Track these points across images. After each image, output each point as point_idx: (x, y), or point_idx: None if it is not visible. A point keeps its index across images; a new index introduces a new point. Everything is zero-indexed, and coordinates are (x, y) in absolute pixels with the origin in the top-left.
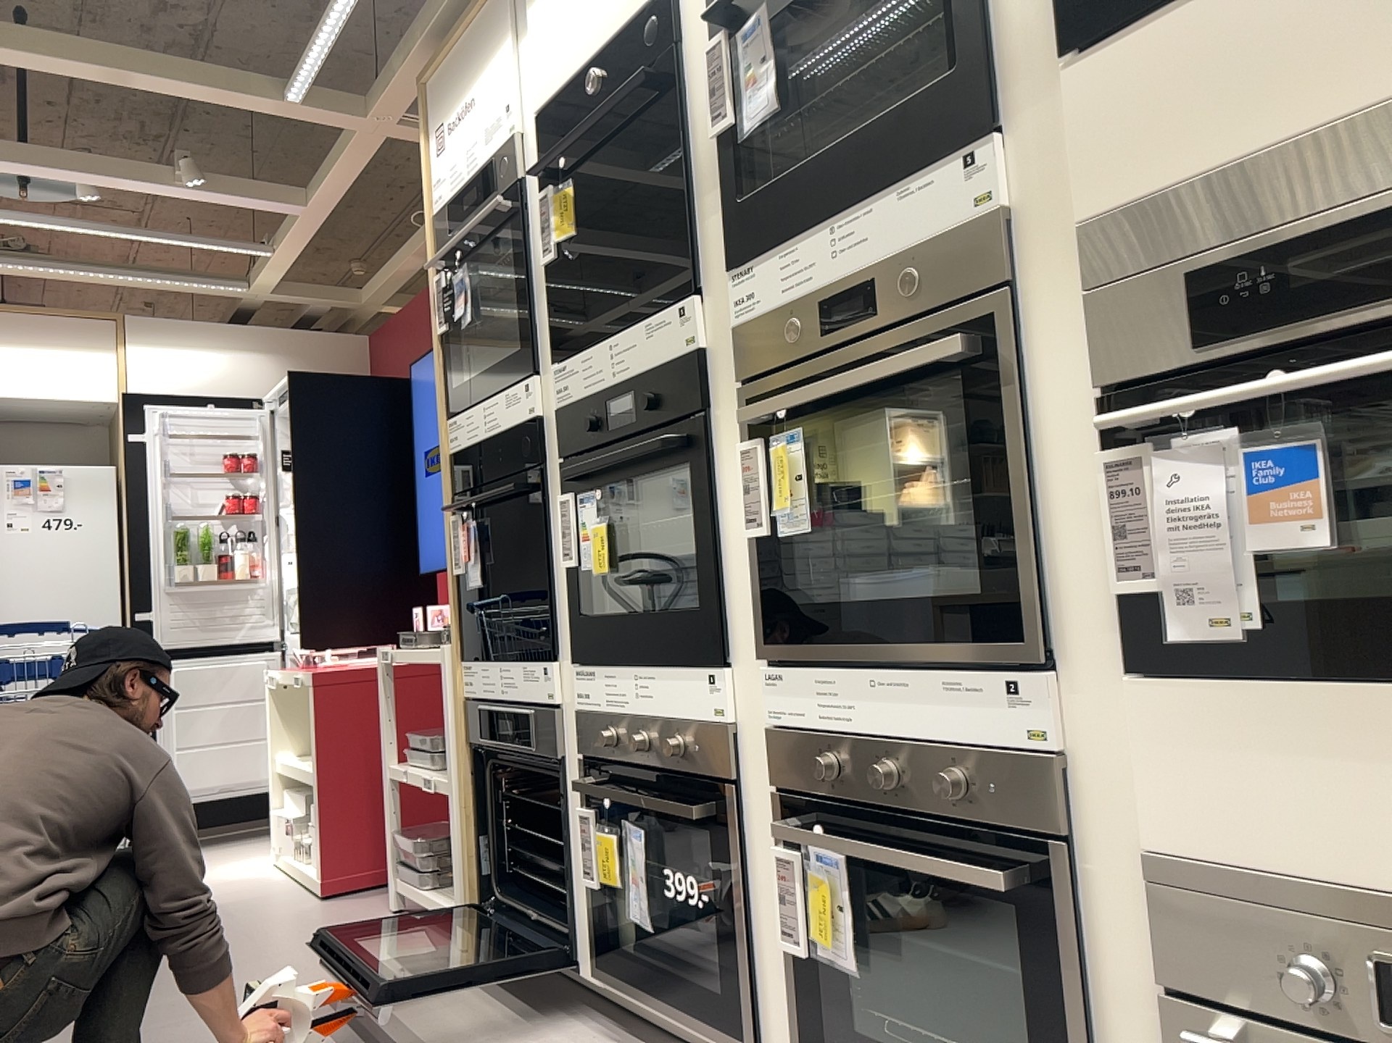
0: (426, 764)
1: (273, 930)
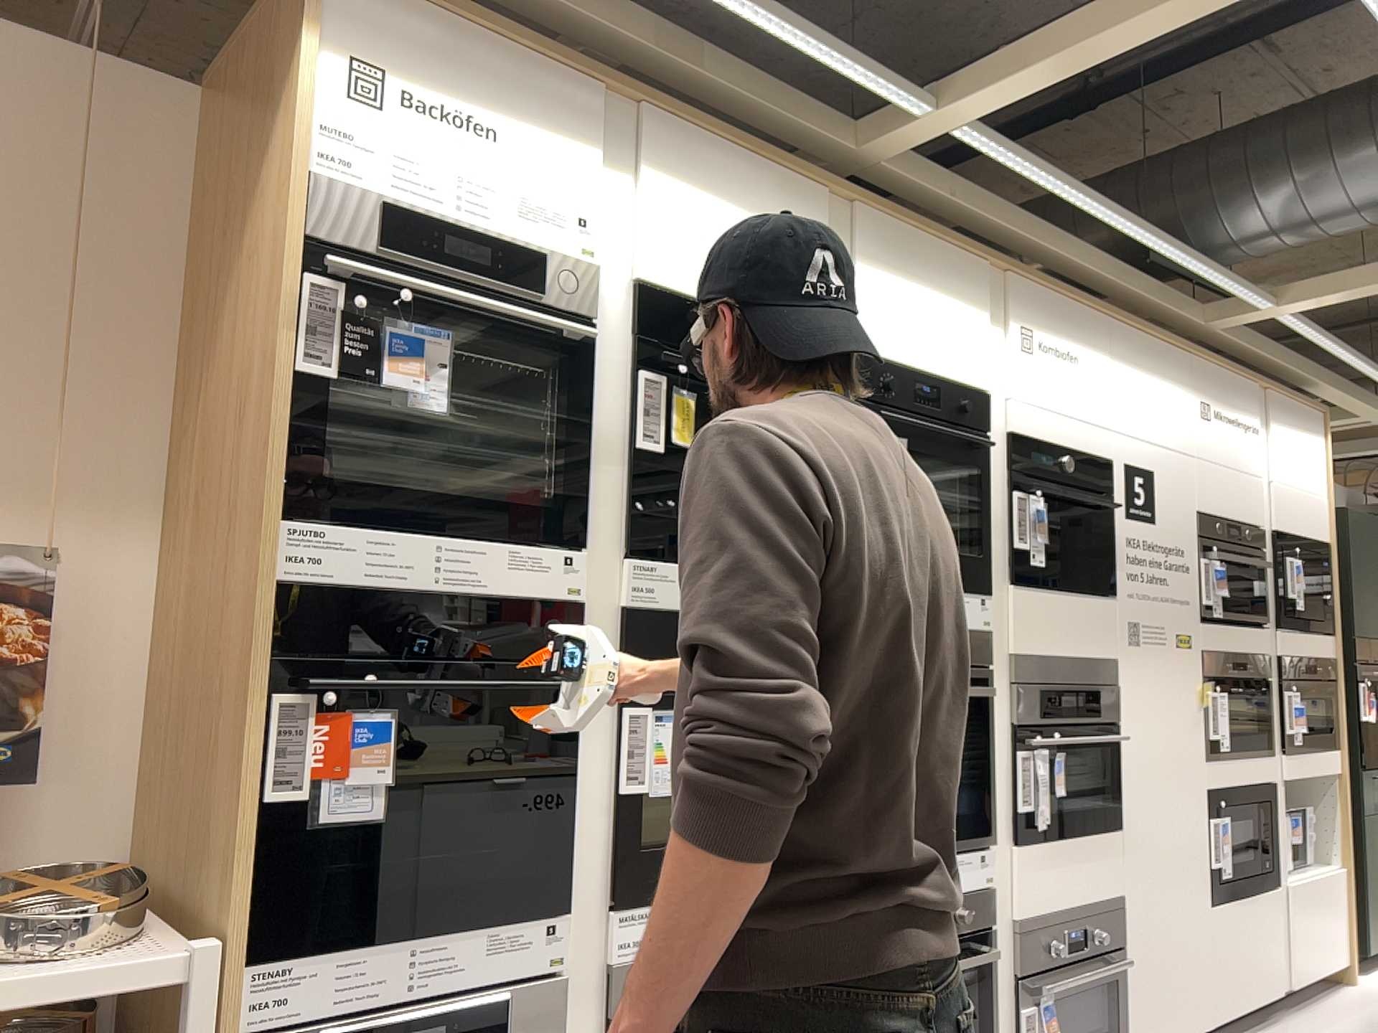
0: None
1: None
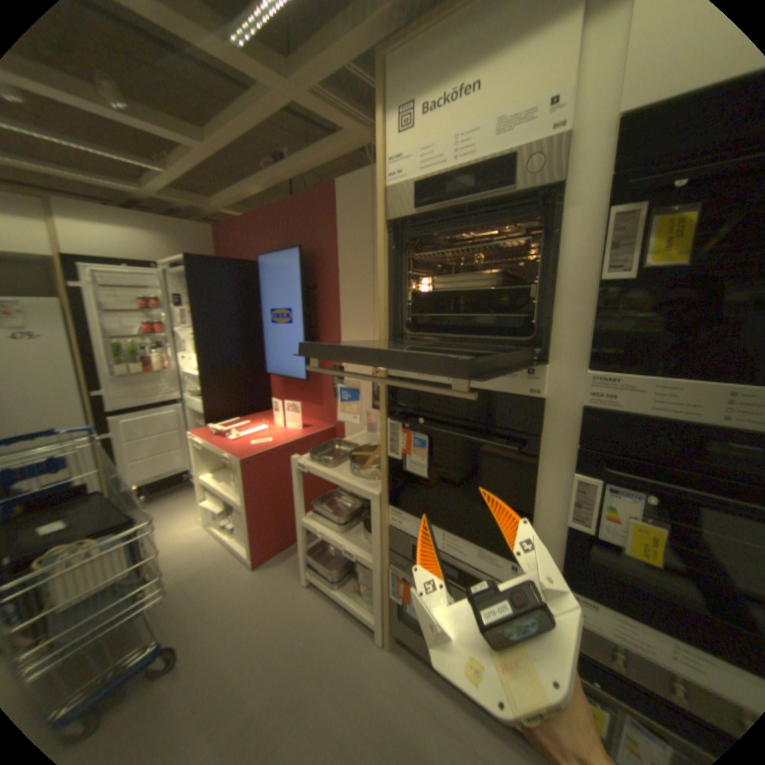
0: (330, 523)
1: (241, 615)
